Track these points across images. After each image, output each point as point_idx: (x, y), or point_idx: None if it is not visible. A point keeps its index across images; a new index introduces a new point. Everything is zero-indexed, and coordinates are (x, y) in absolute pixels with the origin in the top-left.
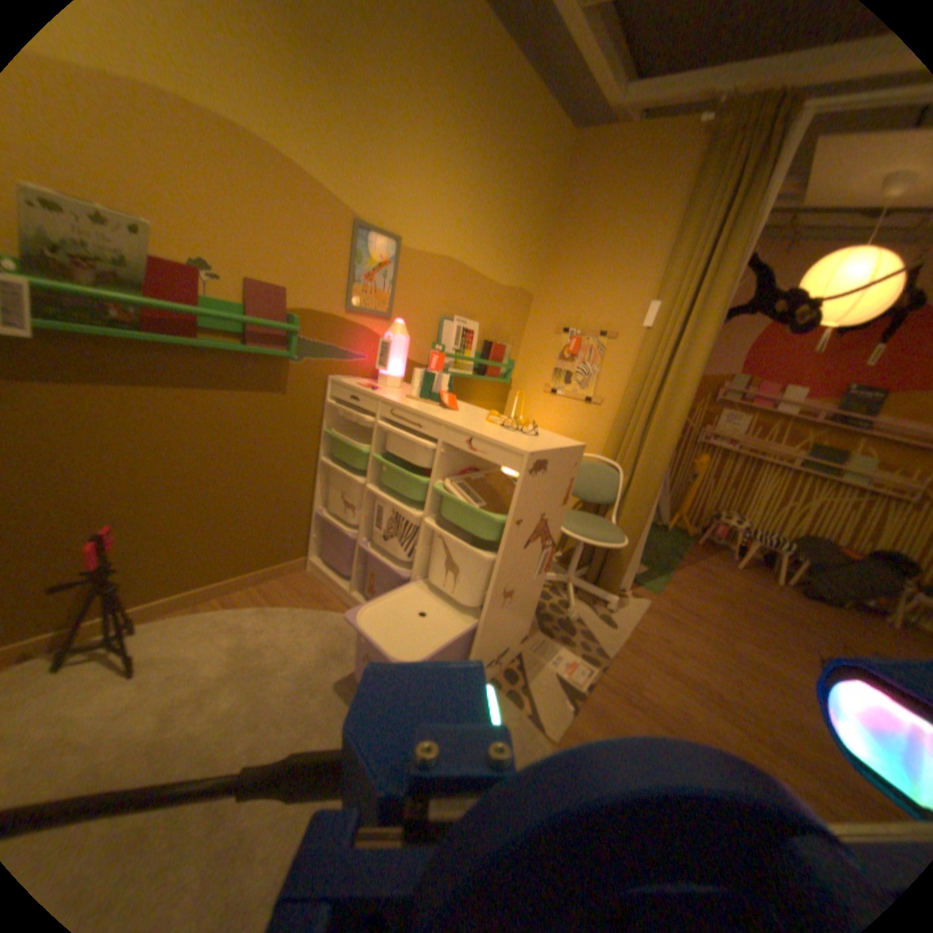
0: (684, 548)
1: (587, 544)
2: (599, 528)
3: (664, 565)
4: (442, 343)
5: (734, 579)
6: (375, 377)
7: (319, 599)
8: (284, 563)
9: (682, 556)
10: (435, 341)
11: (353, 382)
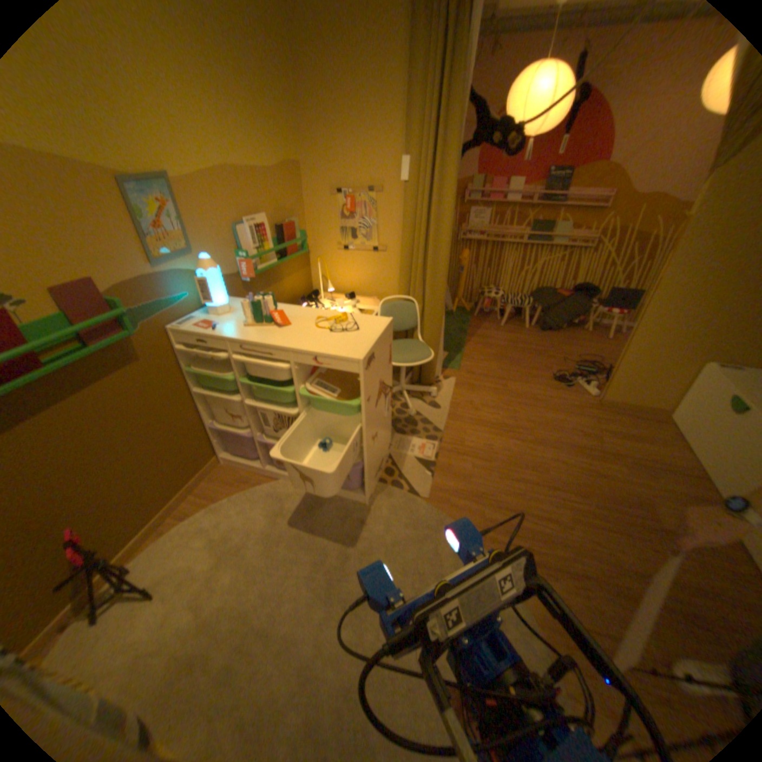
0: (465, 323)
1: (407, 366)
2: (411, 351)
3: (456, 343)
4: (242, 247)
5: (499, 335)
6: (202, 305)
7: (242, 480)
8: (201, 468)
9: (465, 331)
10: (235, 248)
11: (190, 324)
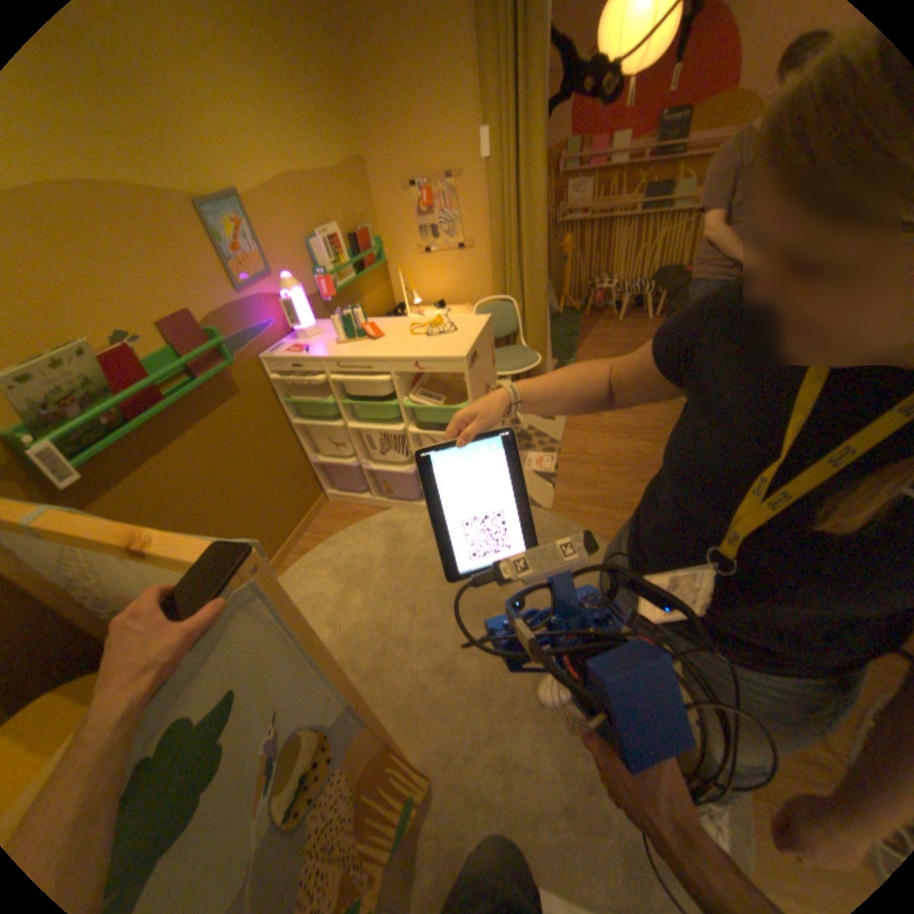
0: (575, 324)
1: (512, 374)
2: (515, 357)
3: (566, 348)
4: (318, 263)
5: (617, 332)
6: (287, 331)
7: (354, 513)
8: (311, 505)
9: (576, 333)
10: (310, 265)
11: (281, 350)
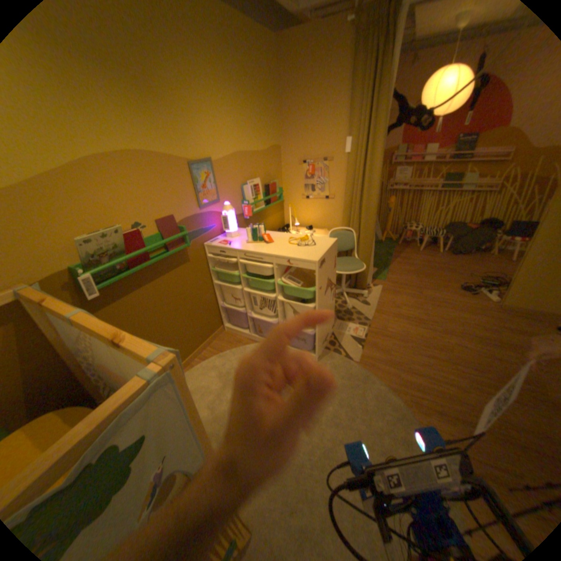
0: (392, 248)
1: (347, 273)
2: (350, 263)
3: (384, 262)
4: (245, 198)
5: (418, 257)
6: (222, 232)
7: (238, 341)
8: (215, 331)
9: (391, 254)
10: (241, 199)
11: (216, 242)
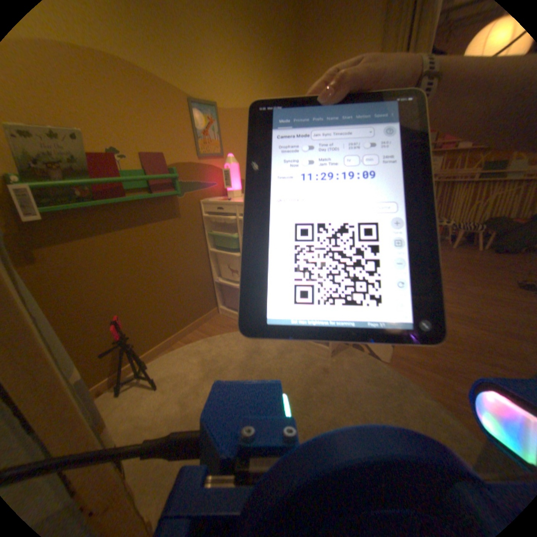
0: None
1: None
2: None
3: None
4: None
5: (452, 254)
6: (224, 193)
7: (232, 325)
8: (206, 311)
9: None
10: None
11: (214, 199)
